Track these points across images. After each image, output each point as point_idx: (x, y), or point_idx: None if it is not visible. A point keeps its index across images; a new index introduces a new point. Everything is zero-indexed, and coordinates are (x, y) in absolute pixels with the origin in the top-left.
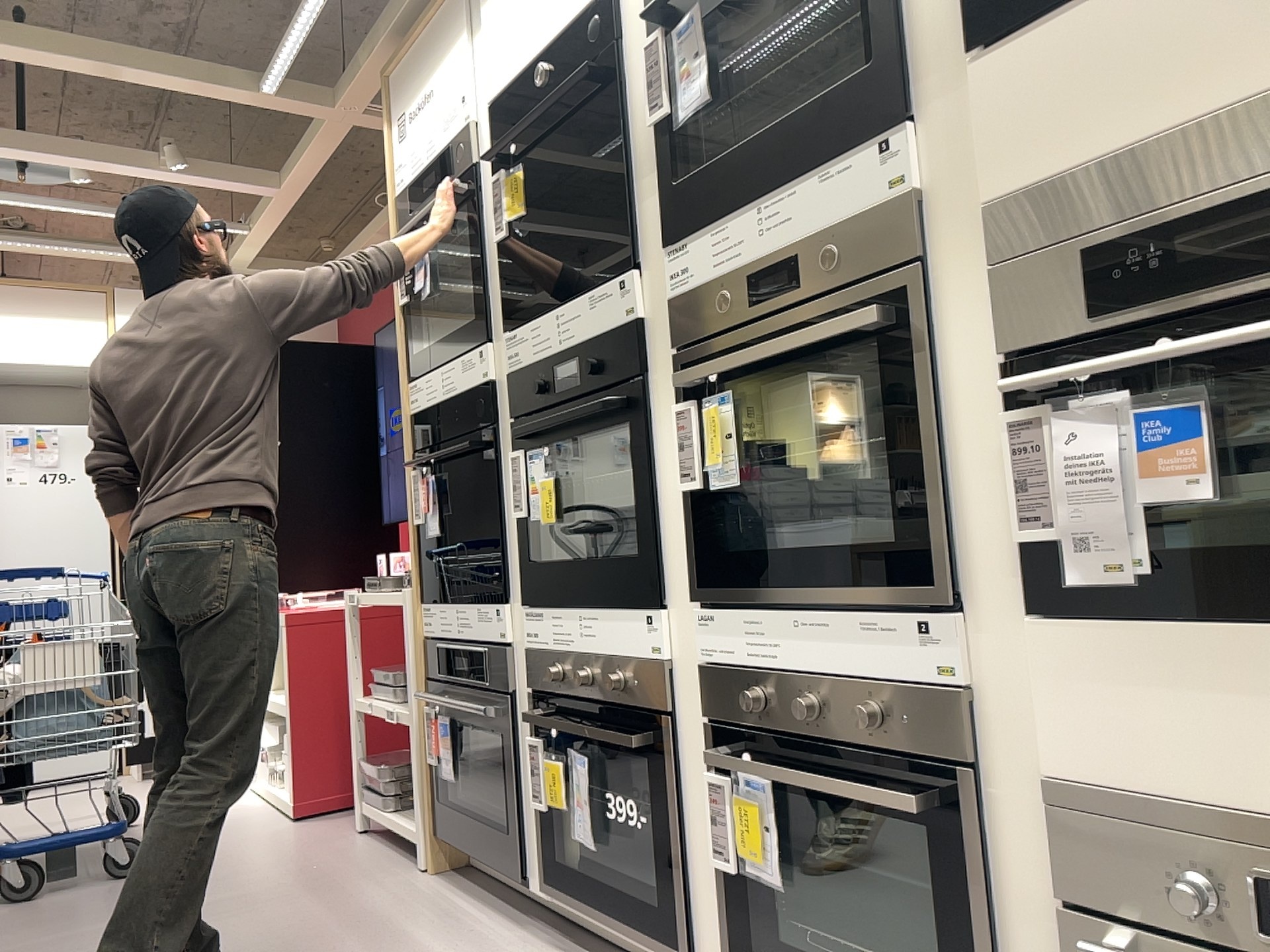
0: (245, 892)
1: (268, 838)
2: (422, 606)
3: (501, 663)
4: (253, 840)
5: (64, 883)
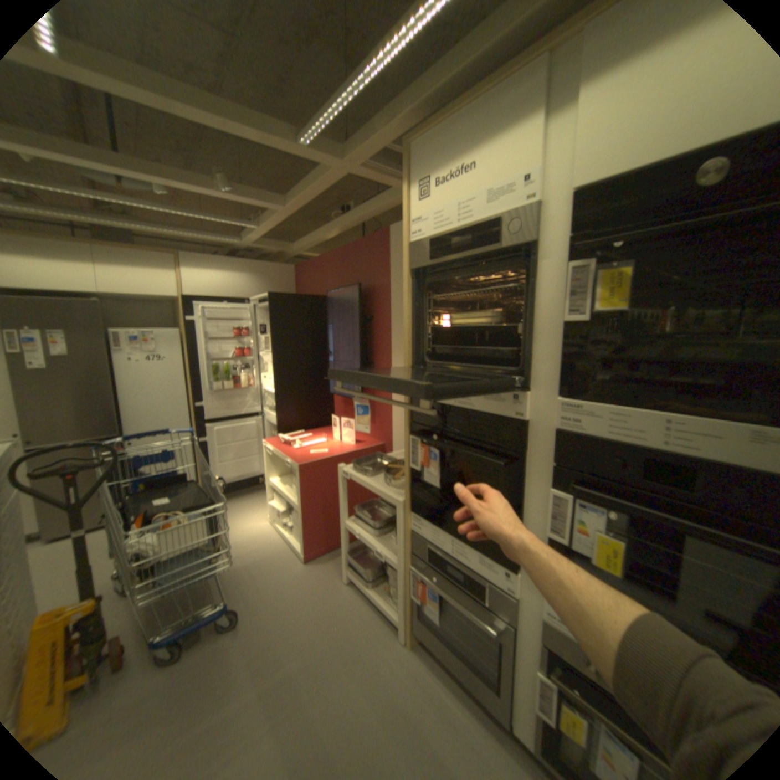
0: (305, 665)
1: (296, 587)
2: (413, 515)
3: (509, 608)
4: (288, 589)
5: (191, 638)
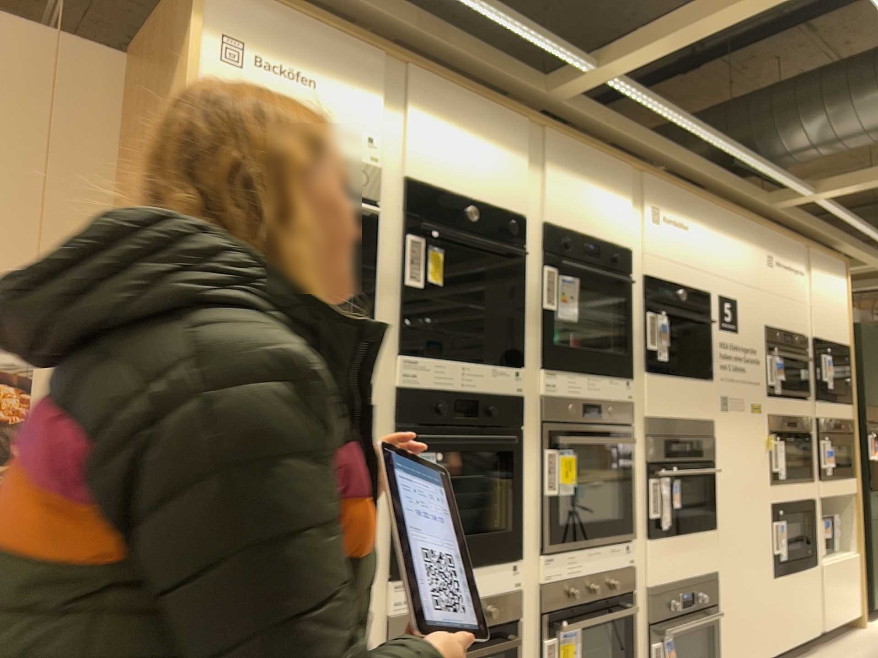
0: None
1: None
2: None
3: None
4: None
5: None
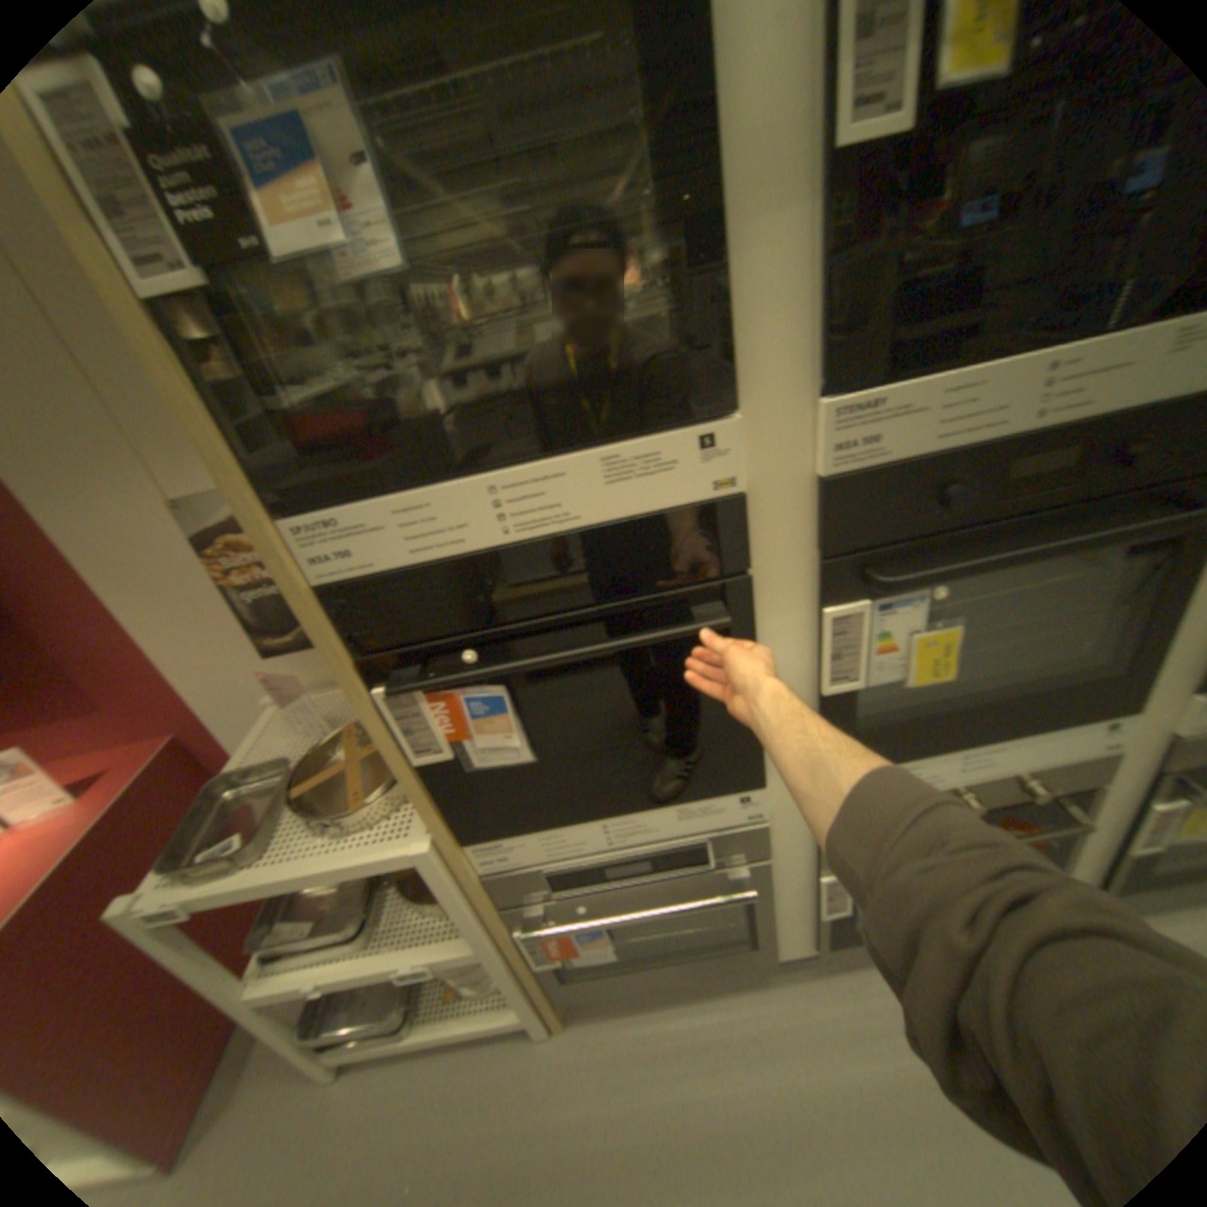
0: None
1: None
2: (471, 848)
3: (755, 841)
4: None
5: None
